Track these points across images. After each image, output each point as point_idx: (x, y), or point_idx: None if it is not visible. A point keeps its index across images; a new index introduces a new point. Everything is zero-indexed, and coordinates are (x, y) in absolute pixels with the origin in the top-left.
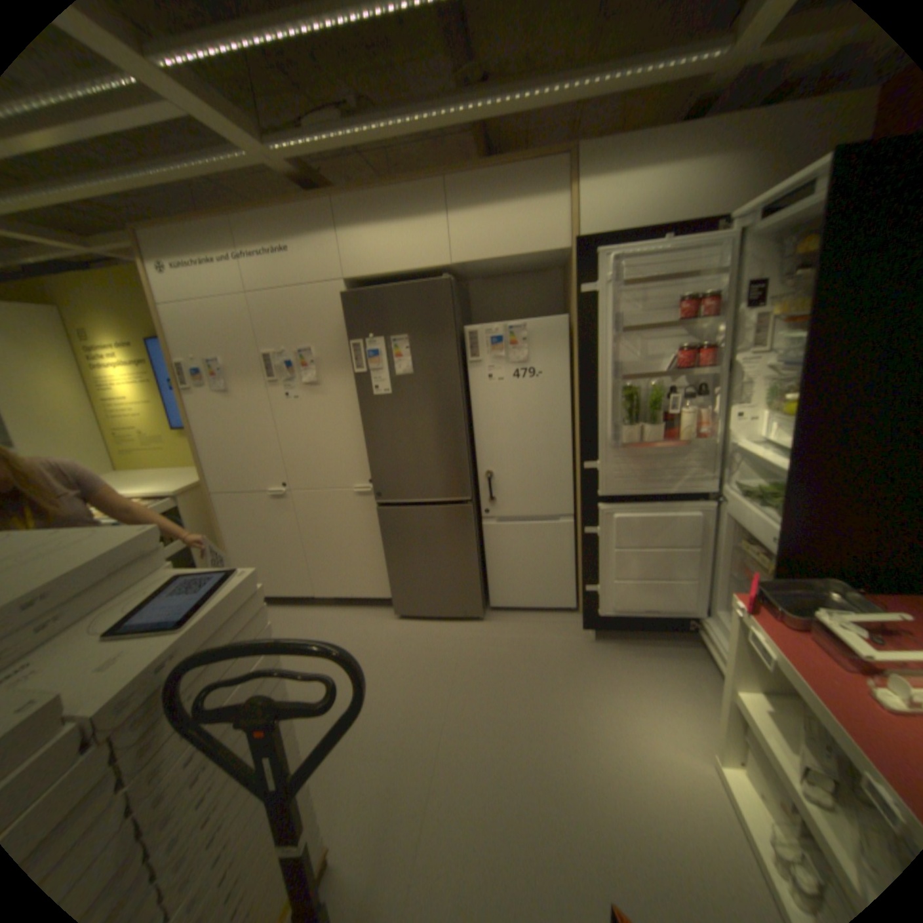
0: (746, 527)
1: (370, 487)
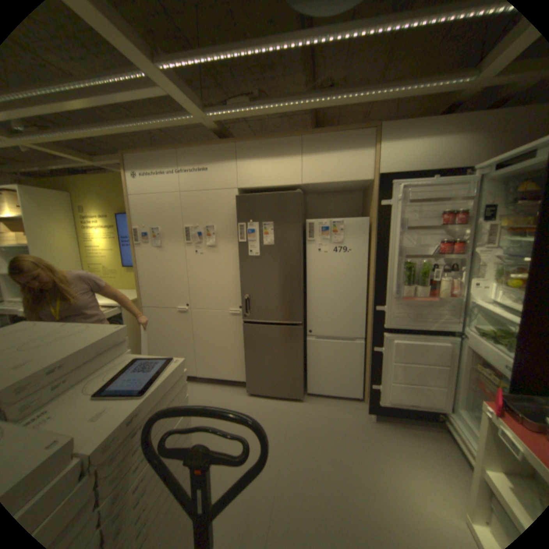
0: (480, 356)
1: (239, 311)
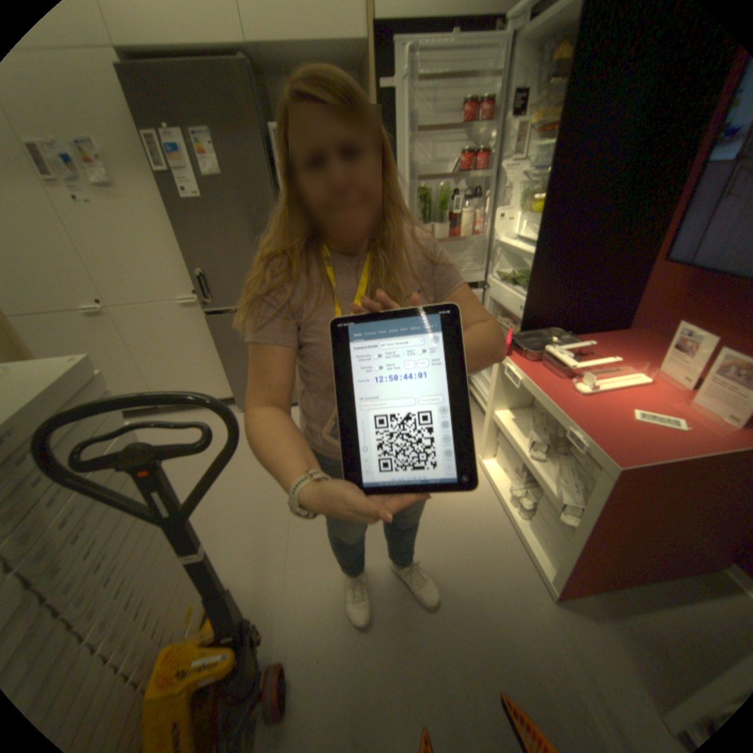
0: (500, 306)
1: (194, 299)
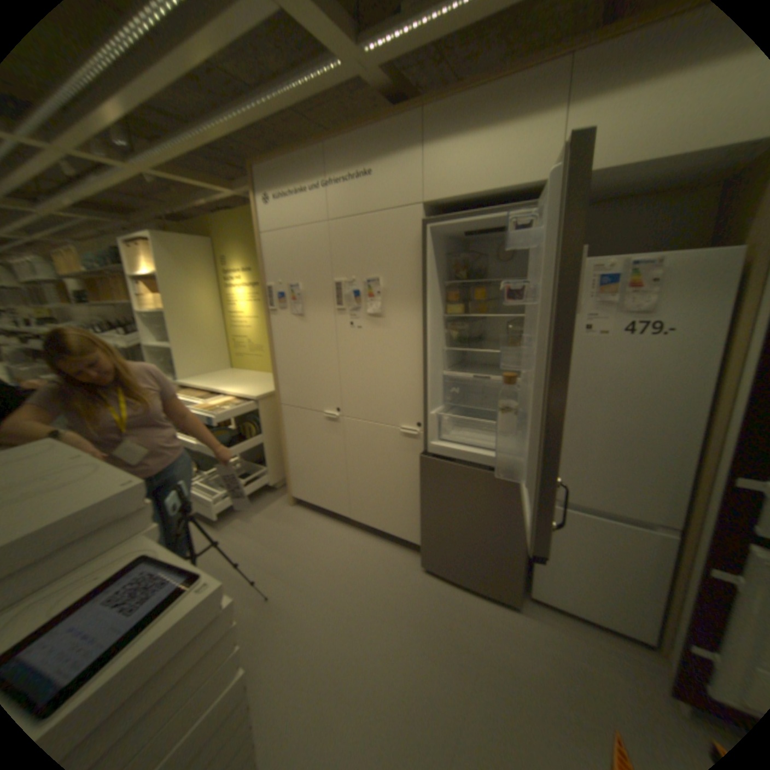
0: None
1: (415, 430)
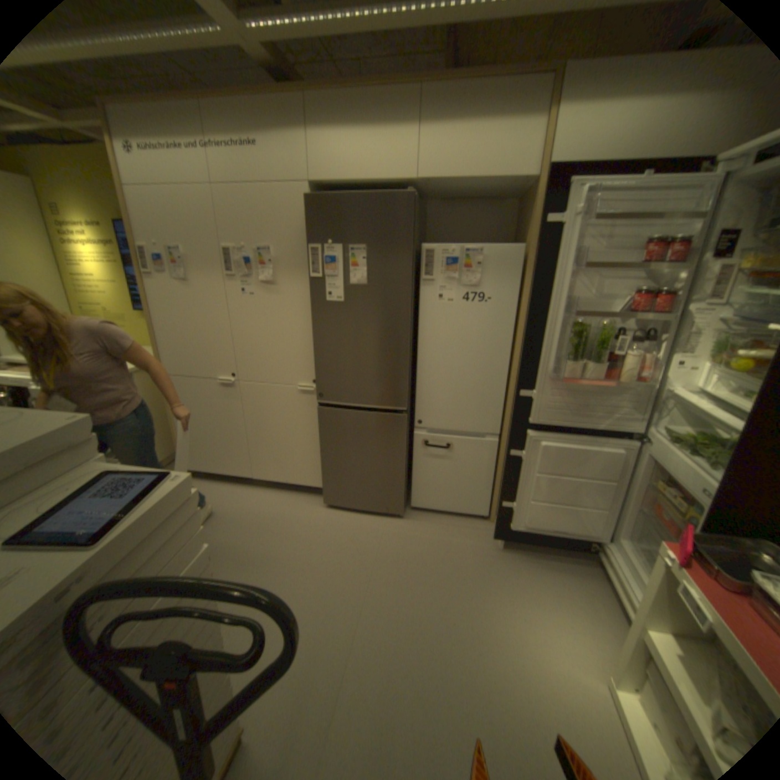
0: (665, 469)
1: (313, 387)
